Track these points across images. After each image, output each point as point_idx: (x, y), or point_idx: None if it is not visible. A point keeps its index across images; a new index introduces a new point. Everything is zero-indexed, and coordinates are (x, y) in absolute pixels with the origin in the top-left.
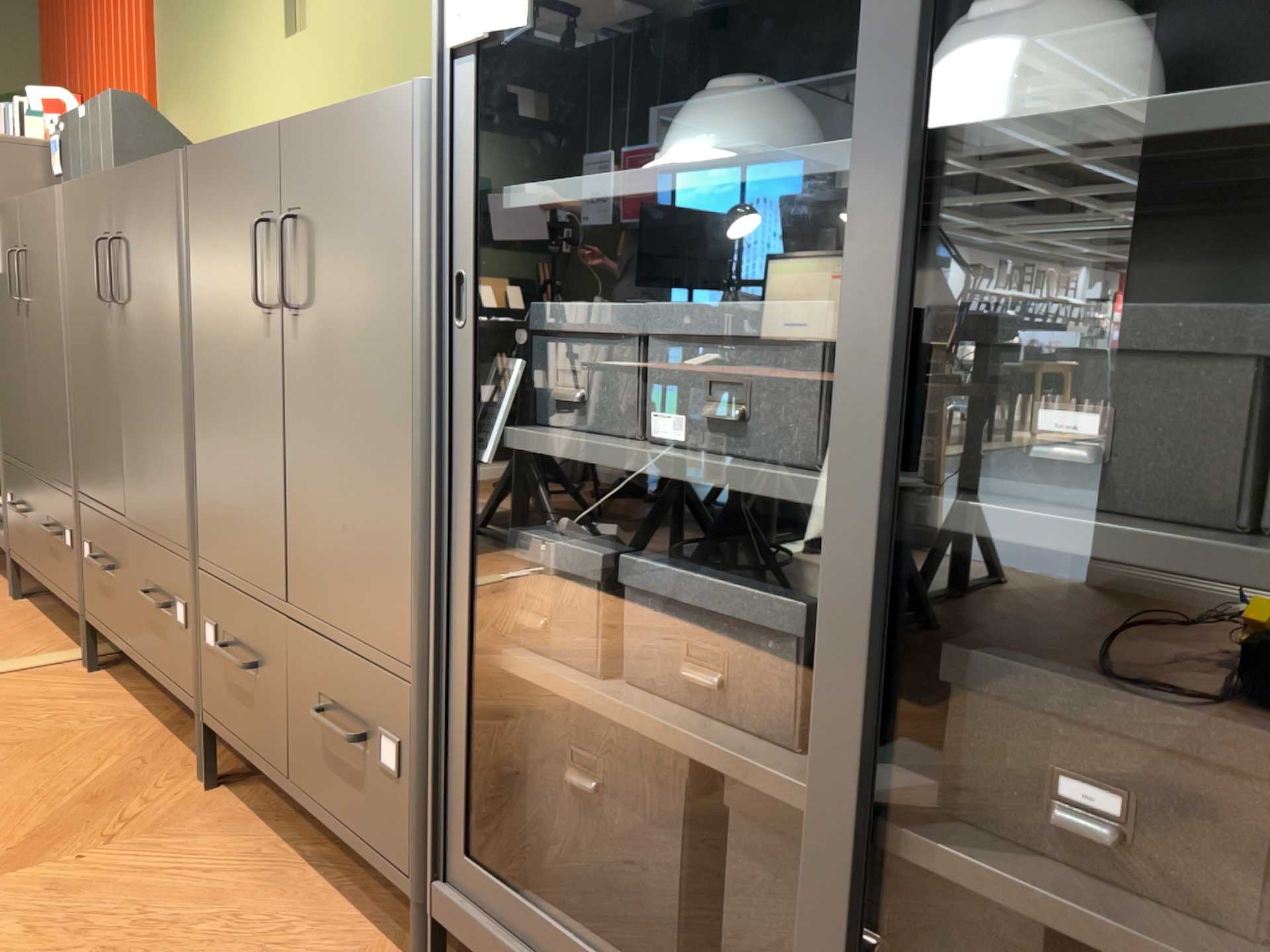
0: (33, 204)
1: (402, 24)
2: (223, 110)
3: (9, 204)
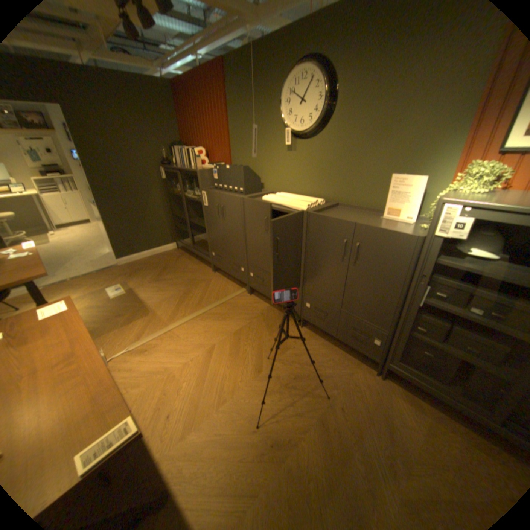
0: (227, 196)
1: (337, 160)
2: (259, 162)
3: (213, 191)
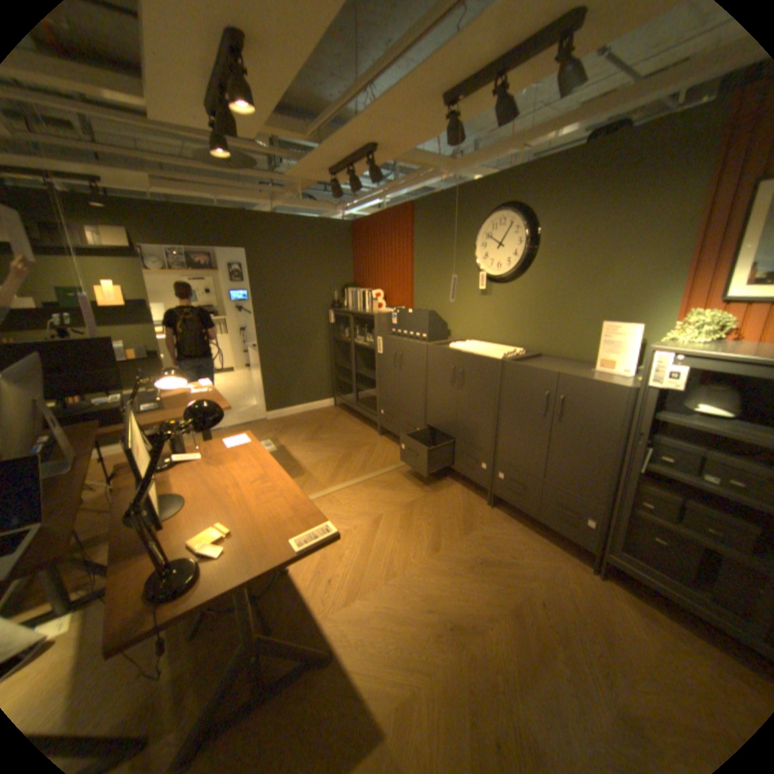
0: (408, 343)
1: (539, 306)
2: (447, 306)
3: (390, 337)
